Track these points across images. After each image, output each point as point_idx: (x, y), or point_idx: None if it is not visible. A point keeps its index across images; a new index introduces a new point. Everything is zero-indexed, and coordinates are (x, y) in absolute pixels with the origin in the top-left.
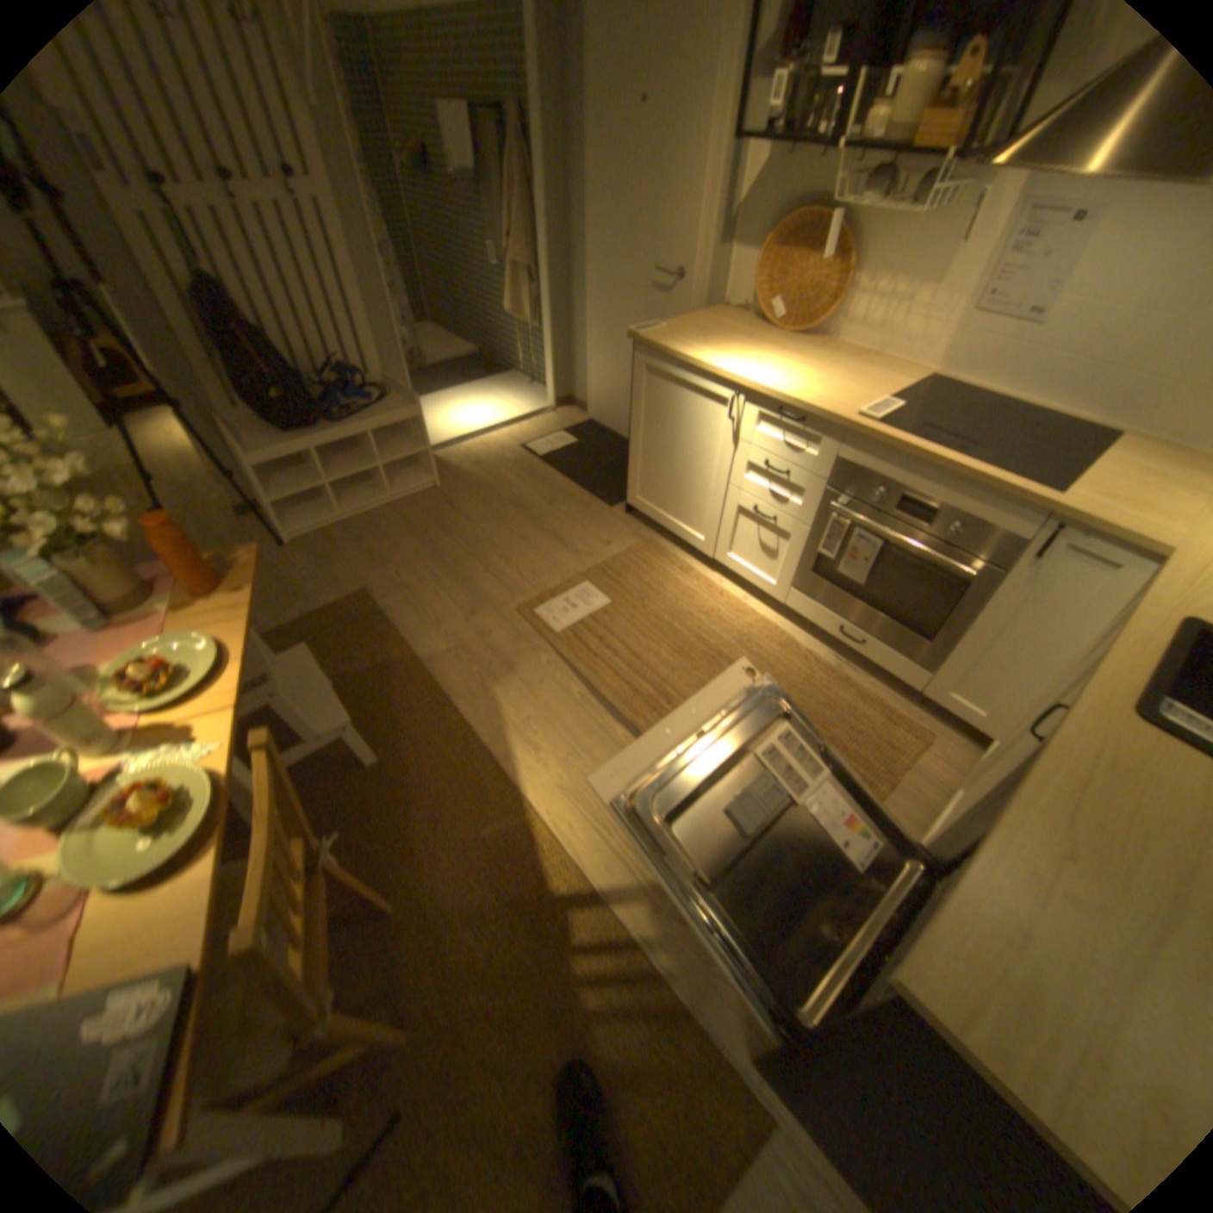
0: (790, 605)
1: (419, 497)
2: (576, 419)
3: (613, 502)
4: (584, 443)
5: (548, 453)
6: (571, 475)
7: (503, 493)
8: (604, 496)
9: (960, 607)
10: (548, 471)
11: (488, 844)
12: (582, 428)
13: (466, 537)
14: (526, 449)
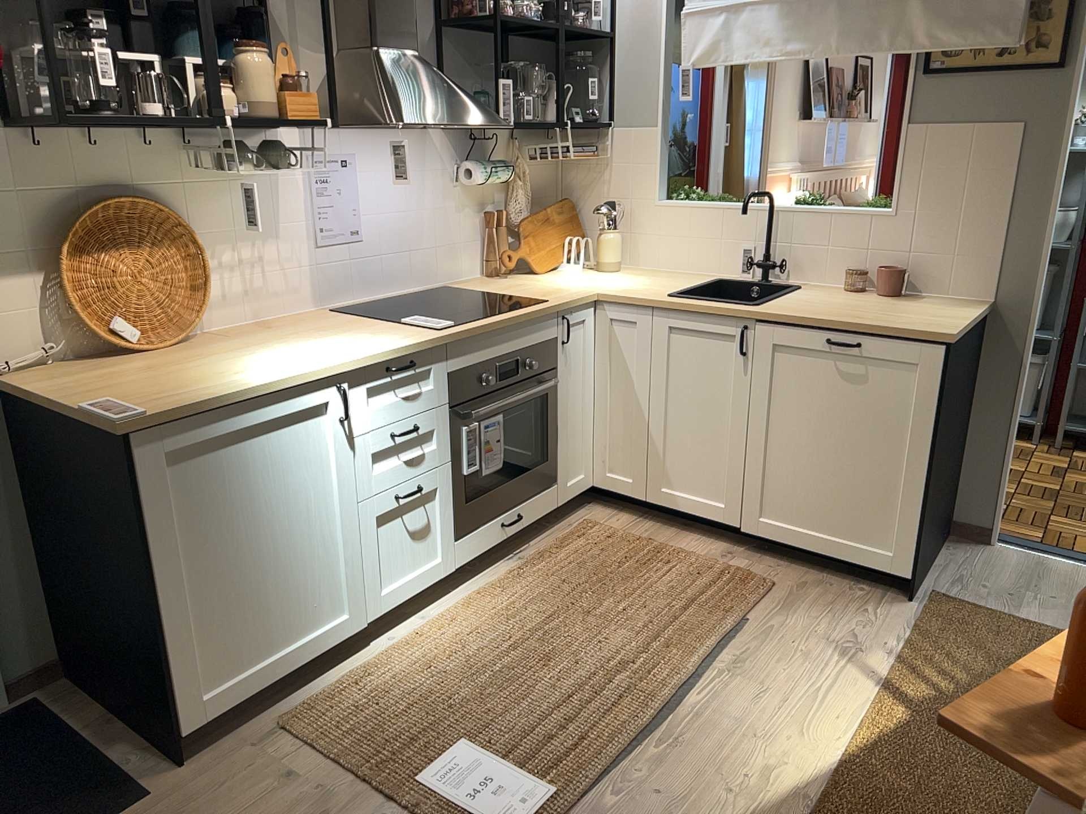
0: (462, 564)
1: None
2: None
3: (133, 792)
4: None
5: None
6: None
7: None
8: (100, 812)
9: (549, 417)
10: None
11: (921, 779)
12: None
13: None
14: None
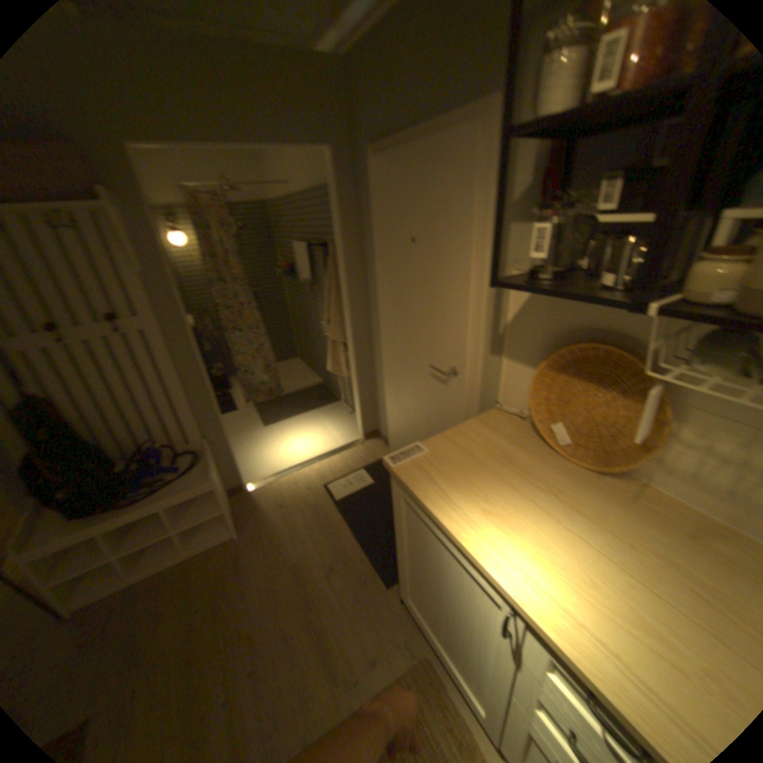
0: None
1: (211, 554)
2: (377, 454)
3: (390, 581)
4: (377, 486)
5: (343, 498)
6: (356, 532)
7: (286, 554)
8: (383, 569)
9: None
10: (337, 523)
11: None
12: (380, 466)
13: (227, 631)
14: (326, 491)
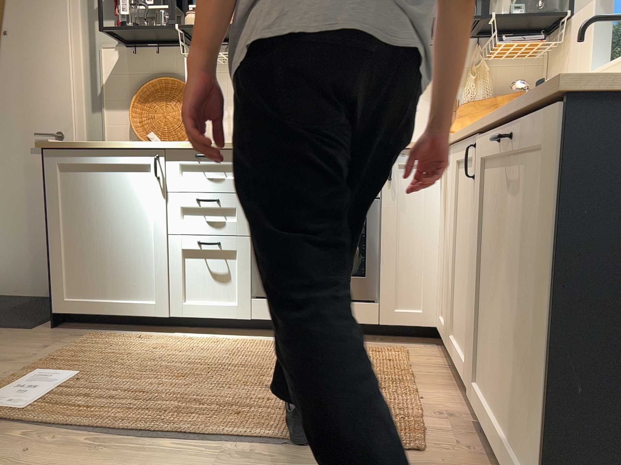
0: (257, 318)
1: None
2: None
3: (30, 326)
4: None
5: None
6: None
7: None
8: (17, 325)
9: (370, 239)
10: None
11: None
12: None
13: None
14: None
